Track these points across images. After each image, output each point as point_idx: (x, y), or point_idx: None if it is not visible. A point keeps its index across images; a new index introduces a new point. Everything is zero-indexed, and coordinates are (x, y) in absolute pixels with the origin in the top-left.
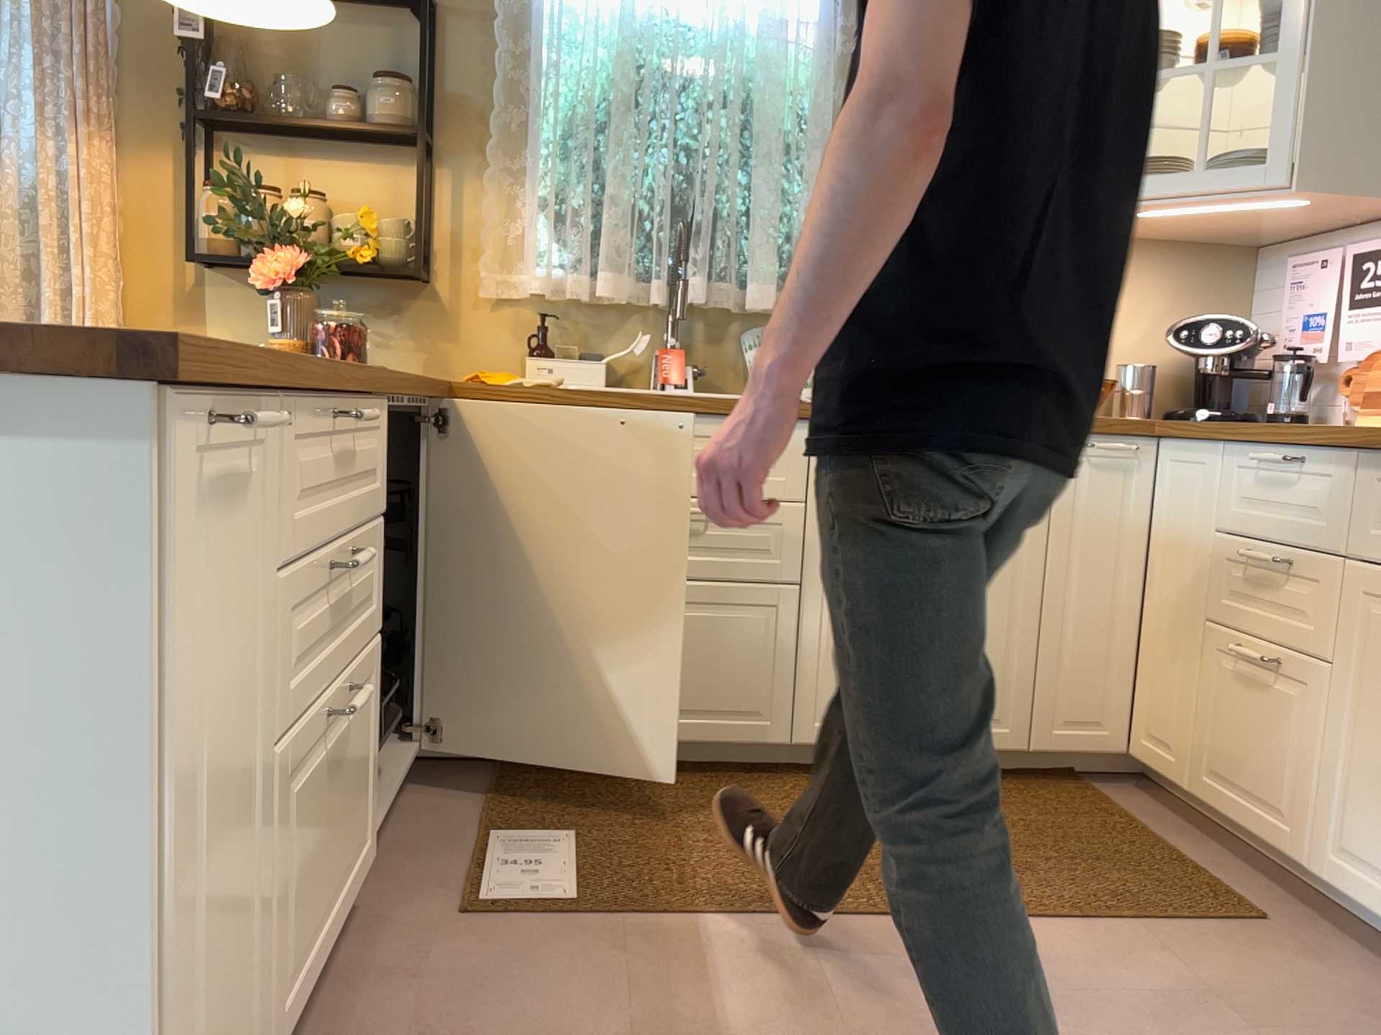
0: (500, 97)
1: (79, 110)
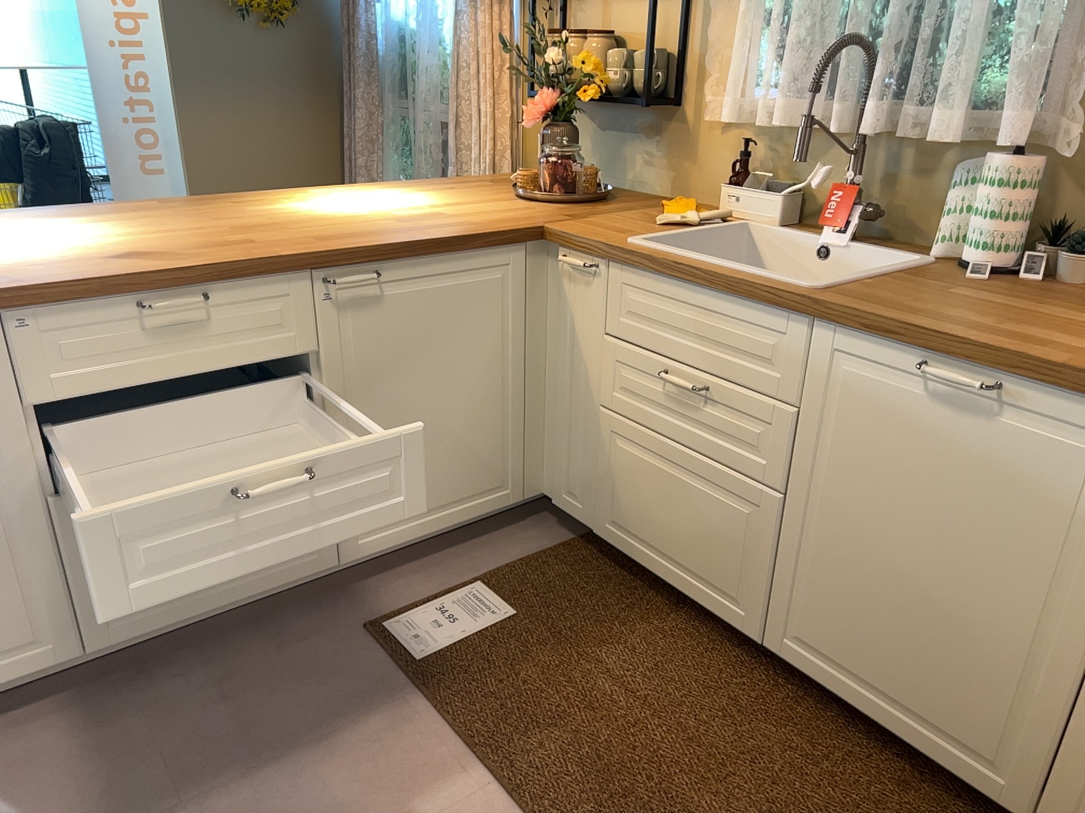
0: None
1: None
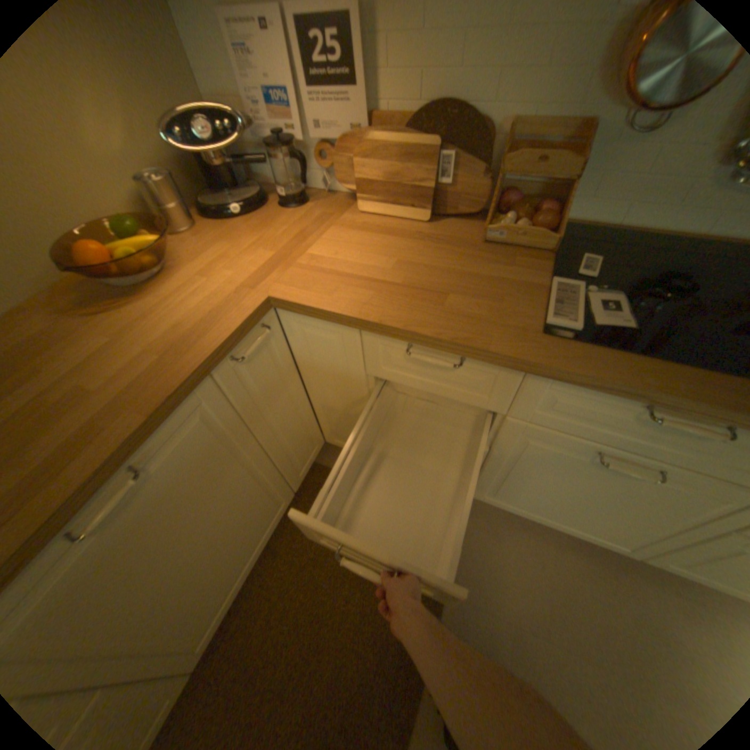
0: None
1: None
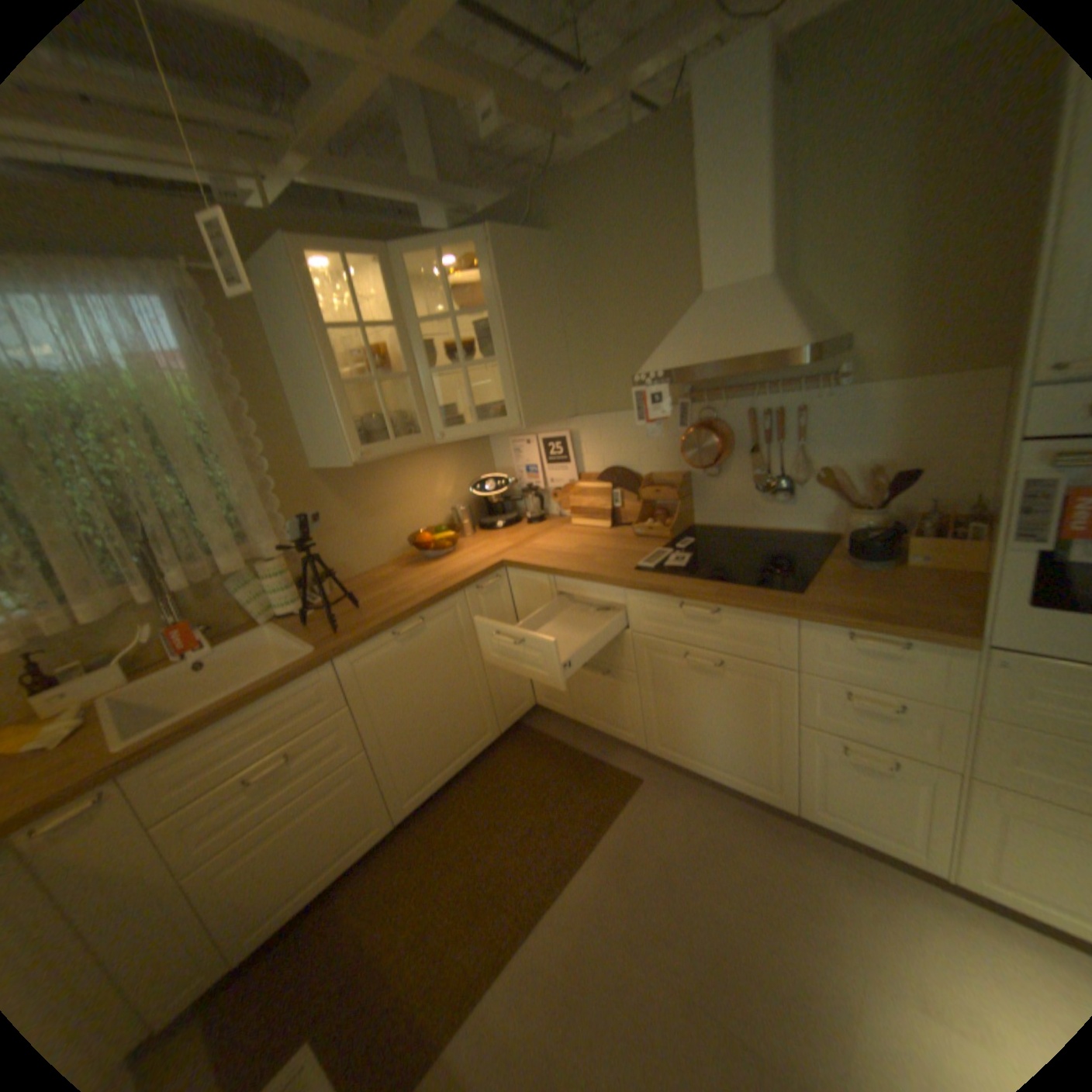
0: None
1: None
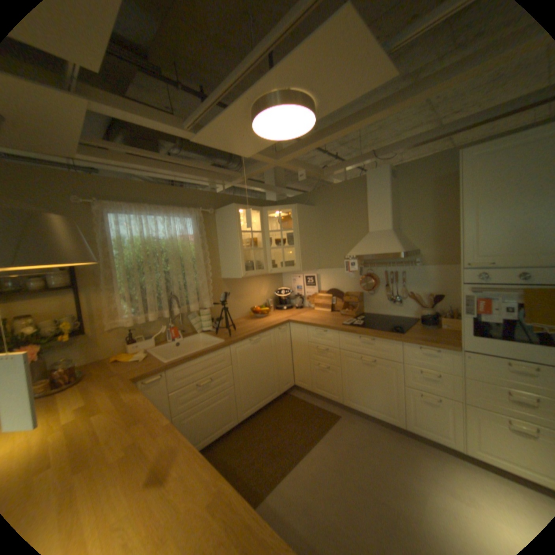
0: (98, 269)
1: None
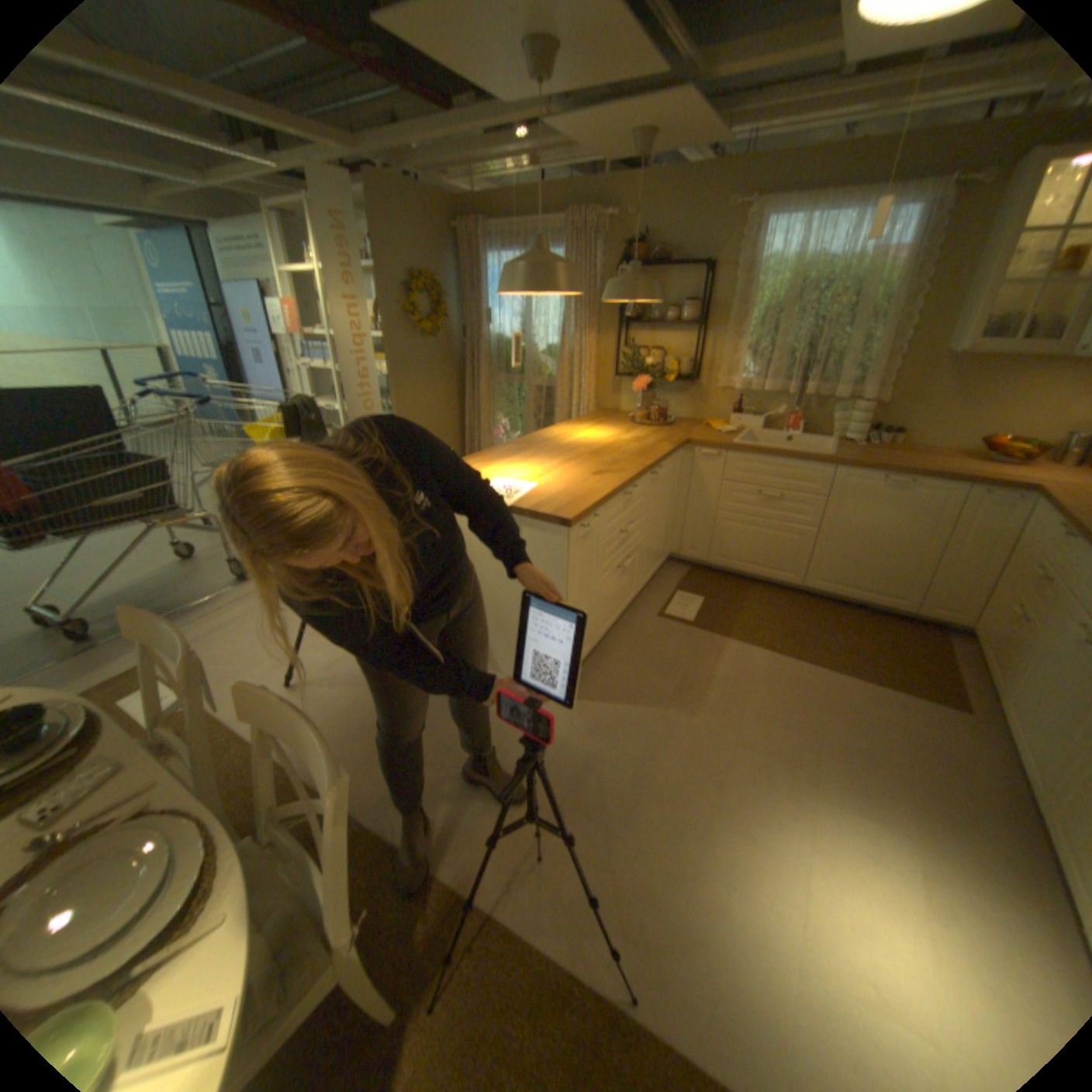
0: (734, 302)
1: (583, 324)
